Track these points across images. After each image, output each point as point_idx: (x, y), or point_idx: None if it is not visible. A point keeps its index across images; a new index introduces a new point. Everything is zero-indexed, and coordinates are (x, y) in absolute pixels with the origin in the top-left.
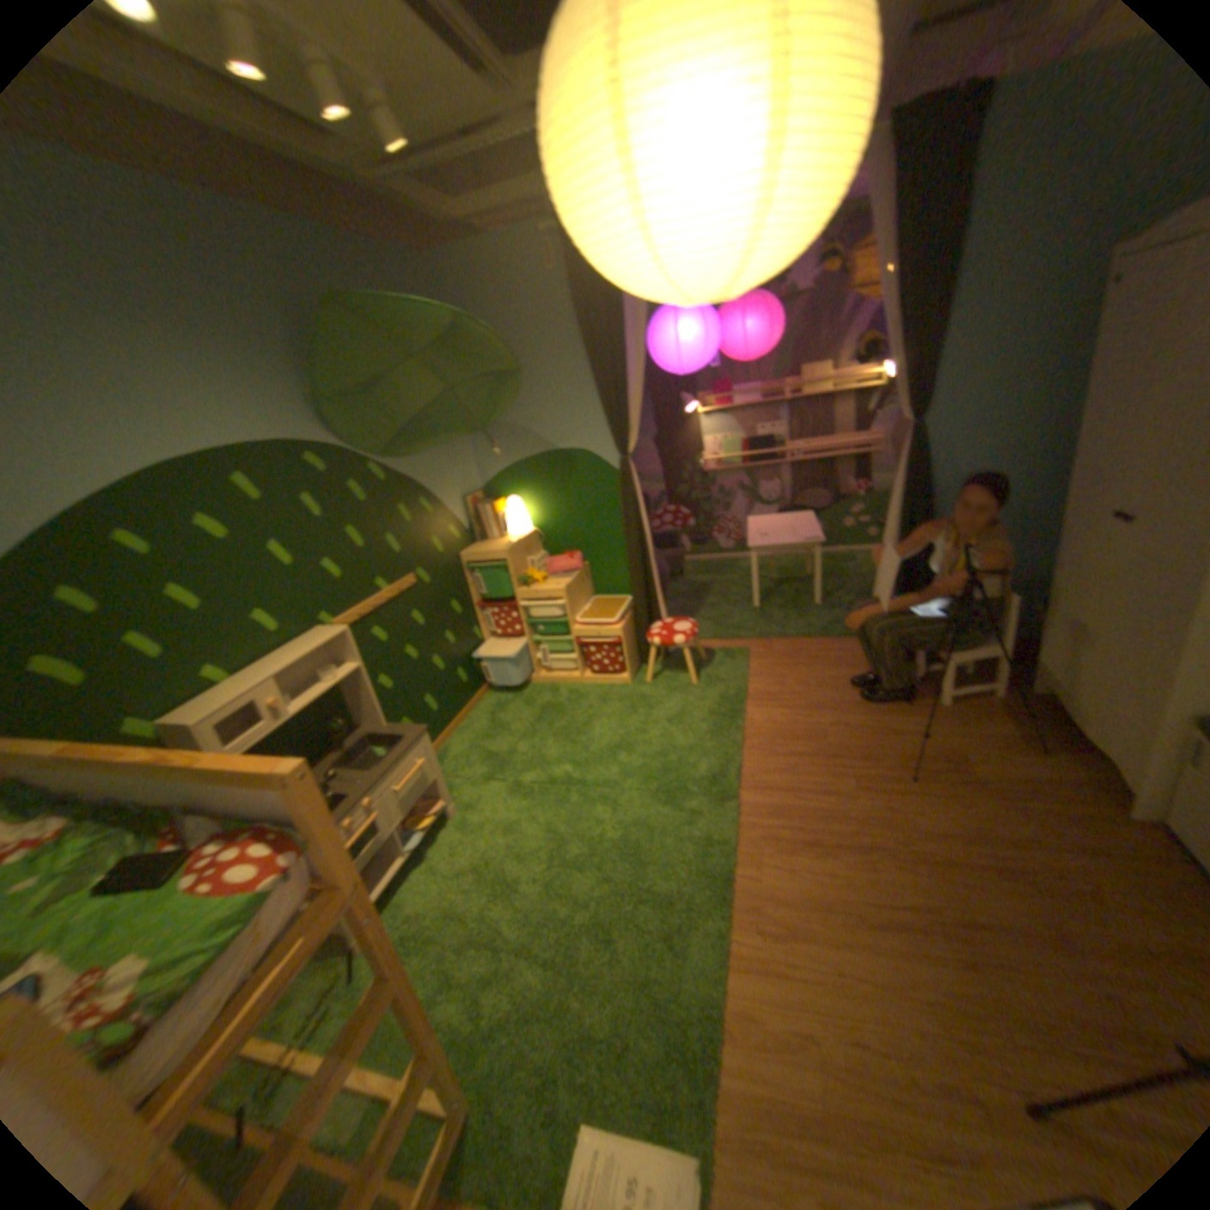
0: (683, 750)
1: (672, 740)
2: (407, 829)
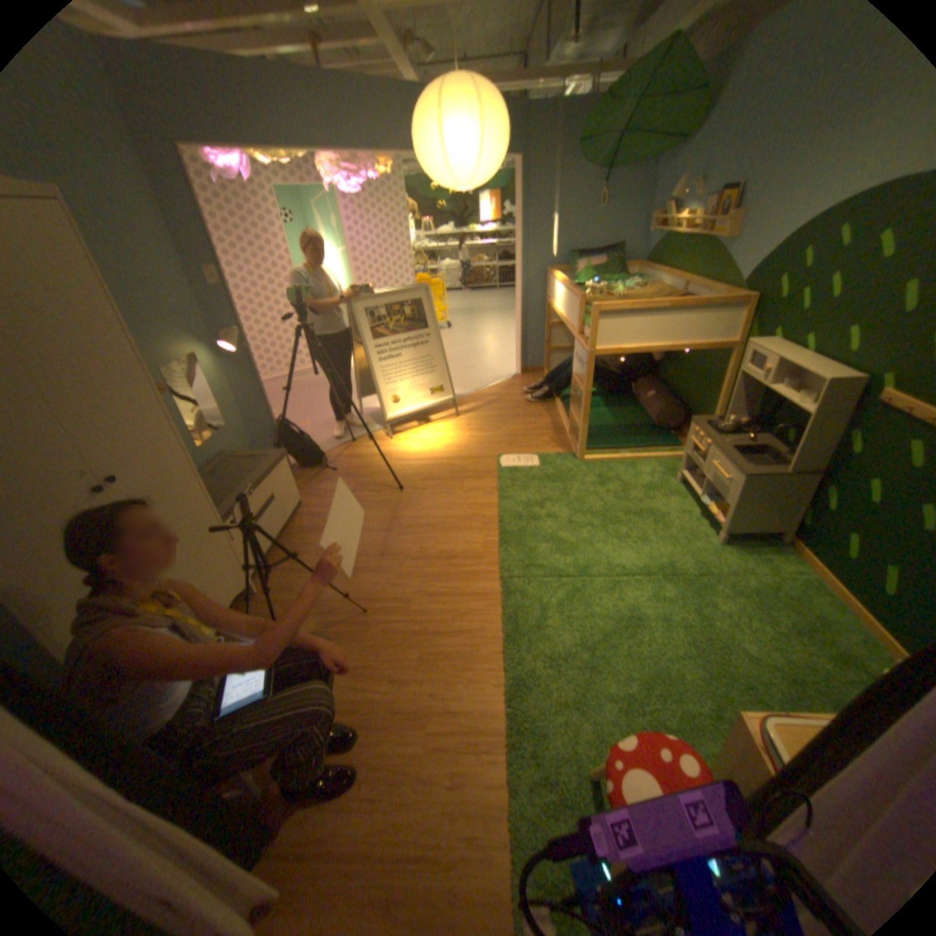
0: (557, 629)
1: (574, 643)
2: (716, 505)
